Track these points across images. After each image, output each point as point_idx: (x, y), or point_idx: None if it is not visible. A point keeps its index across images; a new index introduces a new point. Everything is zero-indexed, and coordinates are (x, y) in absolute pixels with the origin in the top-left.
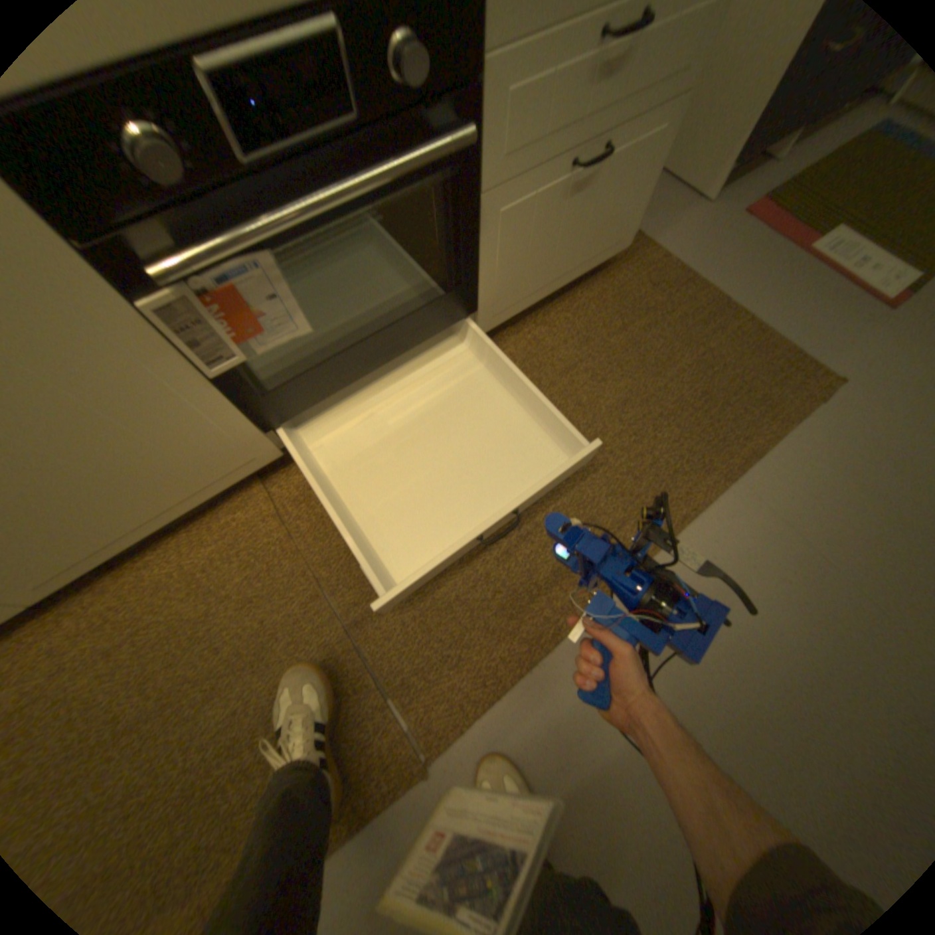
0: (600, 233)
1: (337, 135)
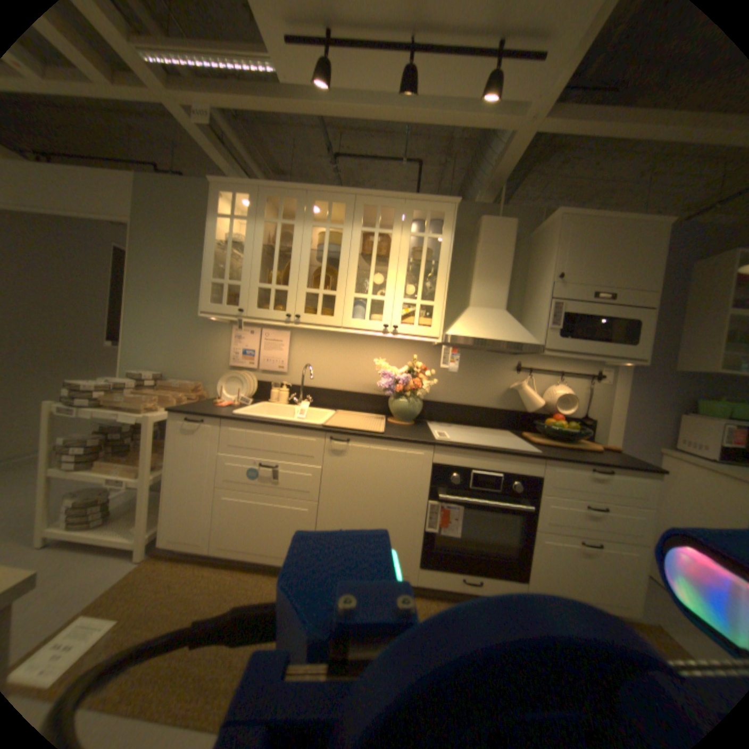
0: (609, 592)
1: (493, 494)
